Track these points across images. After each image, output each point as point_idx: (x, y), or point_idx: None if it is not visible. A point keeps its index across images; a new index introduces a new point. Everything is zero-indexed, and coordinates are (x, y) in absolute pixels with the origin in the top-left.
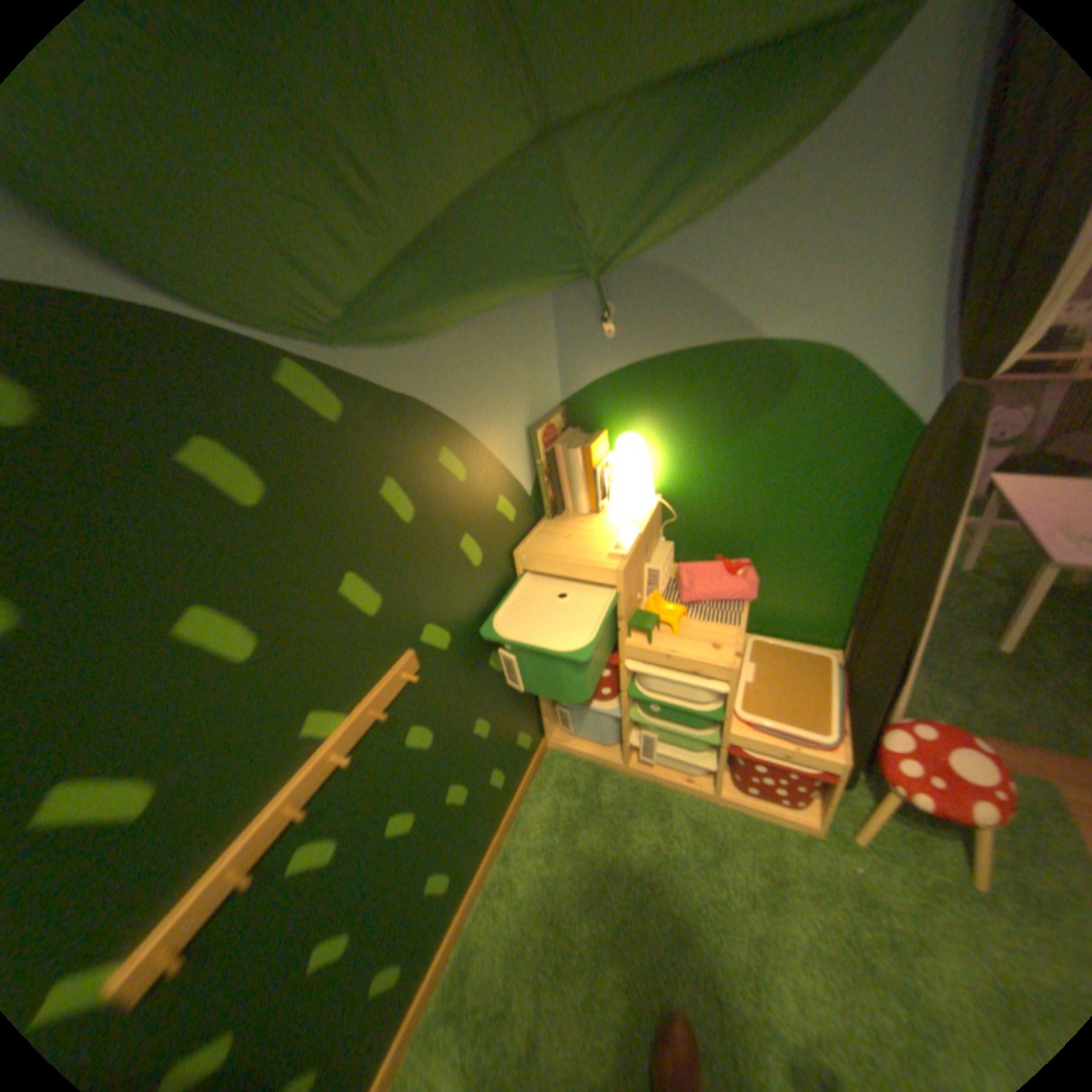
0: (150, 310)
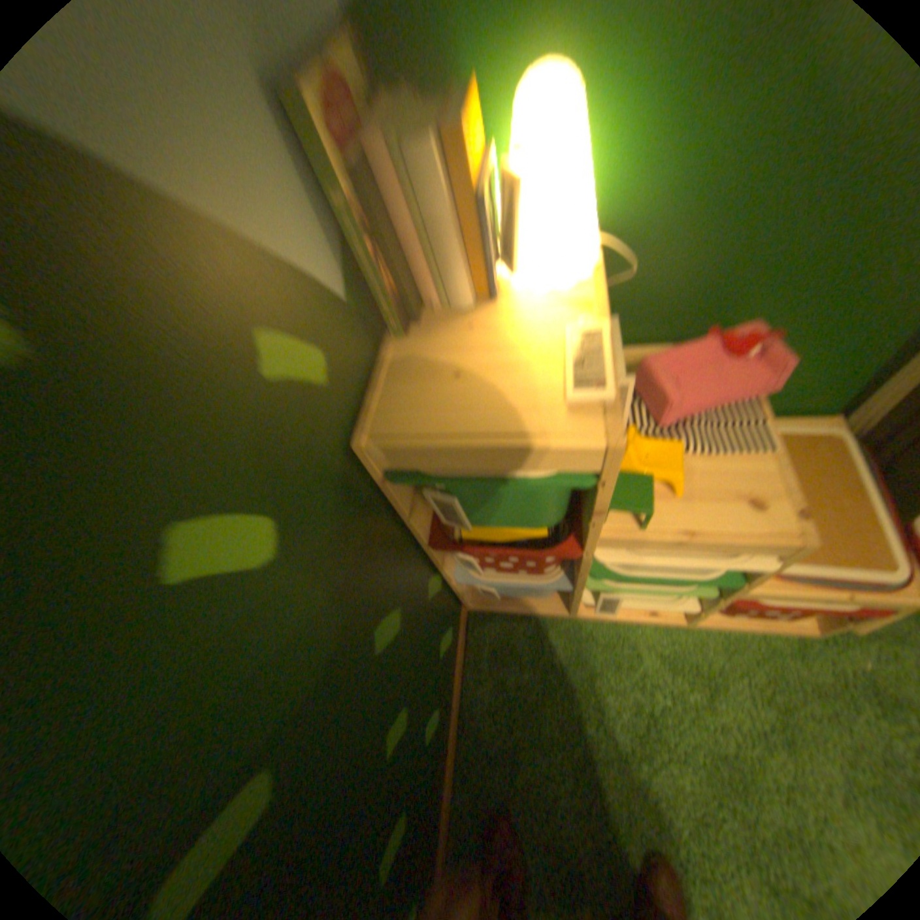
0: None
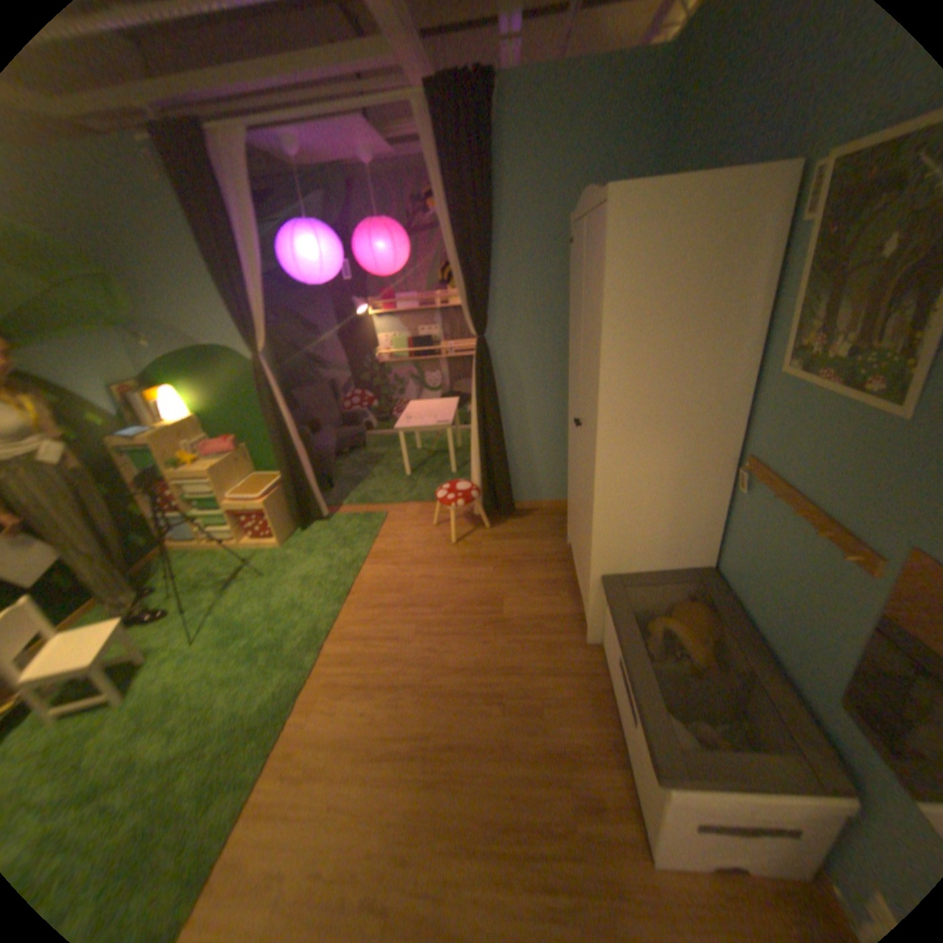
0: None
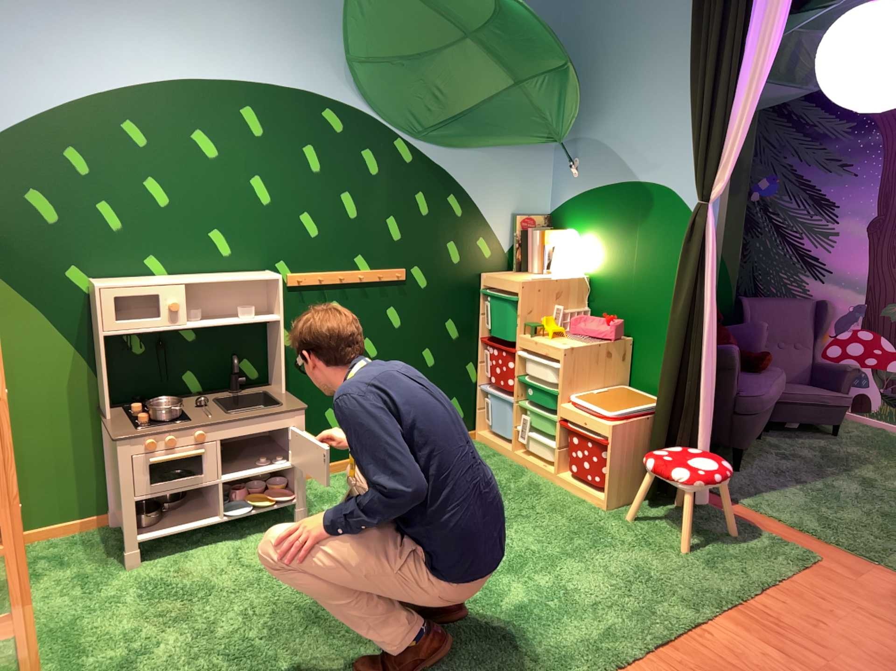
0: (369, 116)
